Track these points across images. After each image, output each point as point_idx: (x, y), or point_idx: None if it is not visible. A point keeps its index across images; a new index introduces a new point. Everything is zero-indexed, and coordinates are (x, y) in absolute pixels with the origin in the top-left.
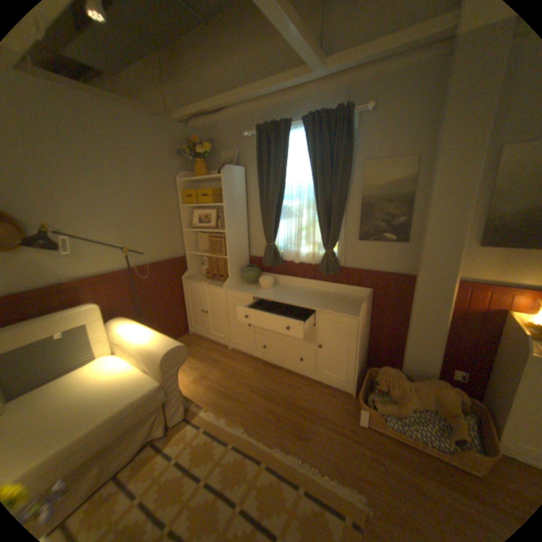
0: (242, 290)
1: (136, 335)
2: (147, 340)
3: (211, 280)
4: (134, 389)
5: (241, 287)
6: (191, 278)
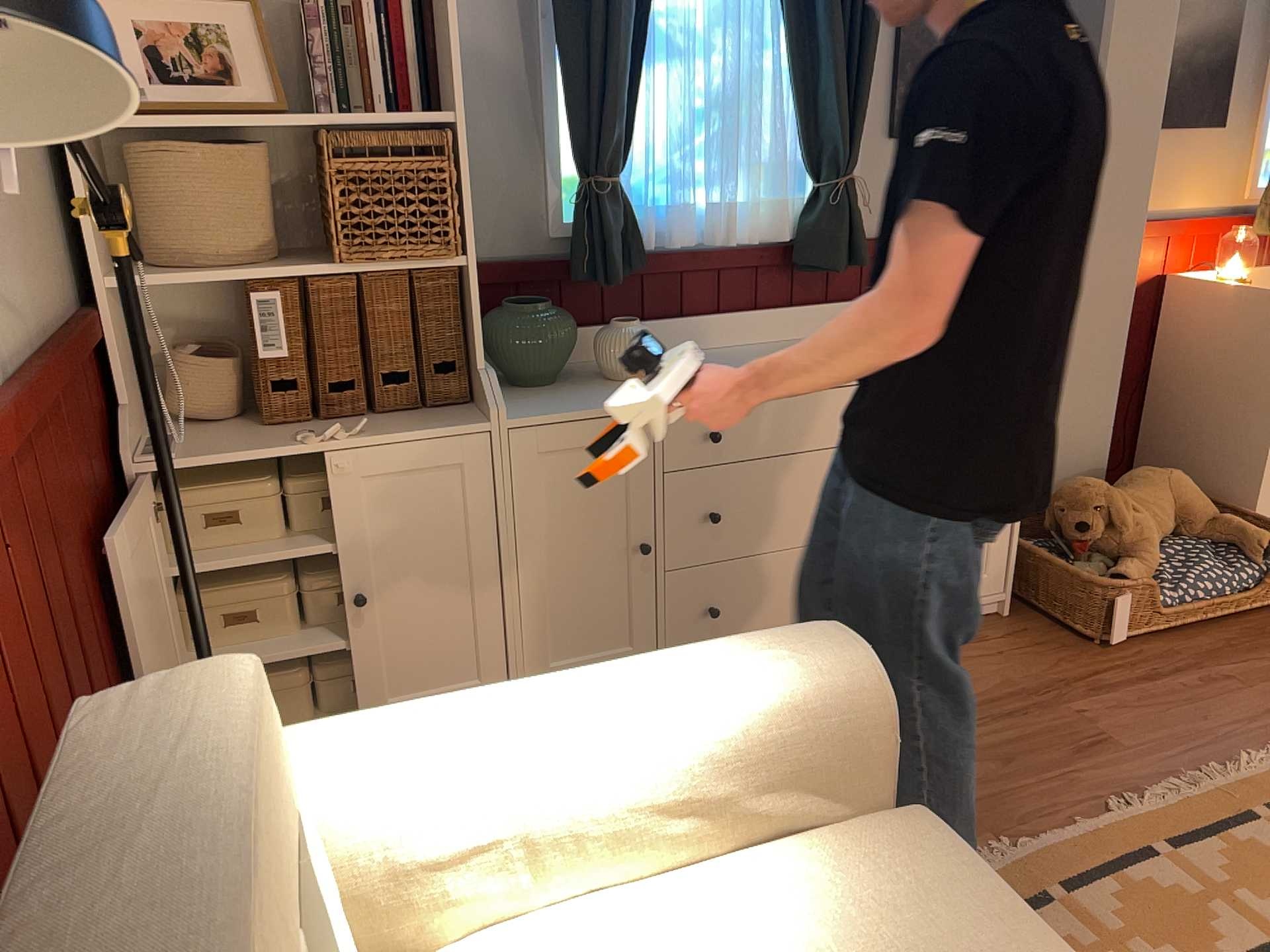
0: (581, 404)
1: (578, 719)
2: (690, 691)
3: (320, 424)
4: (935, 881)
5: (552, 401)
6: (179, 449)
